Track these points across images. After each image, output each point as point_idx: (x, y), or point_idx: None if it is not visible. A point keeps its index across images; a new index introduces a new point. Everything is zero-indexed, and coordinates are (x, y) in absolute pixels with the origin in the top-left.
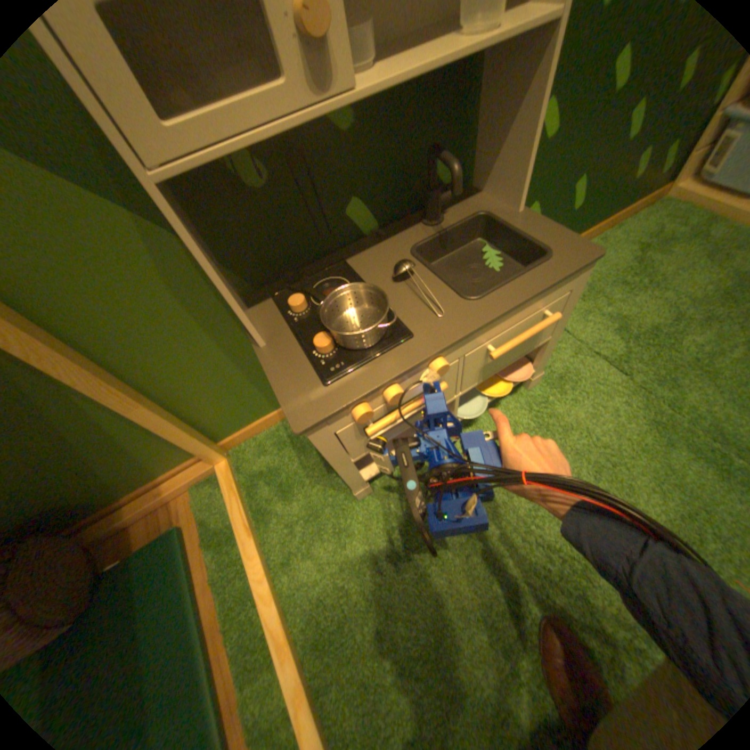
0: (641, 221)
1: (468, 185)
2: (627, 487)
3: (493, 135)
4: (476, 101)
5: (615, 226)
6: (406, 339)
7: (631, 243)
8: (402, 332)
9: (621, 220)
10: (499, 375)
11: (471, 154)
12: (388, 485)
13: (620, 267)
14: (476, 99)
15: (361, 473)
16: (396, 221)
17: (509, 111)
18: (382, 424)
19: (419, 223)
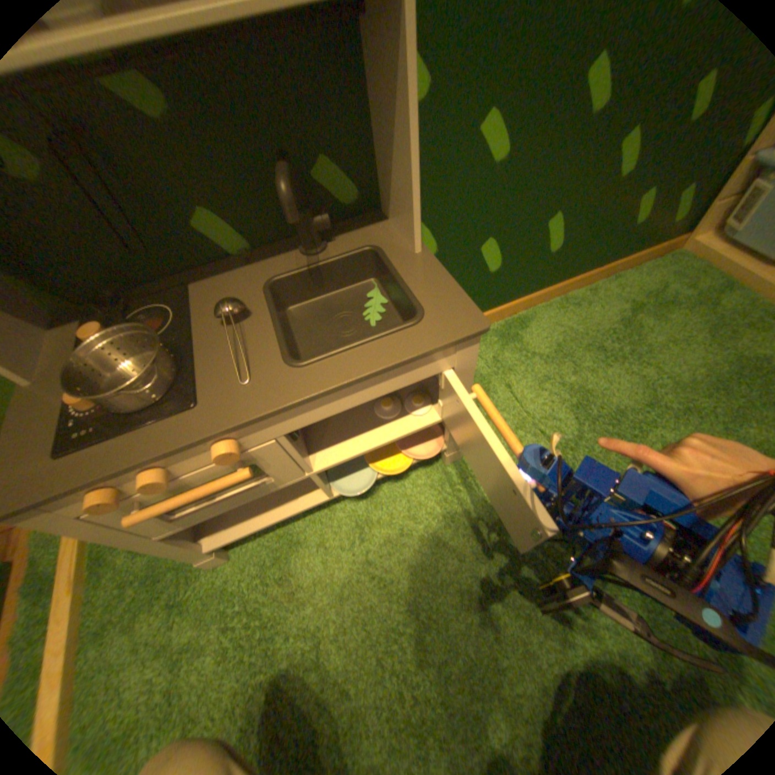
0: (645, 275)
1: (382, 208)
2: (525, 617)
3: (387, 148)
4: (367, 102)
5: (612, 277)
6: (185, 408)
7: (625, 300)
8: (191, 396)
9: (620, 271)
10: (402, 446)
11: (375, 170)
12: (248, 556)
13: (603, 328)
14: (370, 98)
15: (190, 547)
16: (276, 243)
17: (393, 118)
18: (148, 514)
19: (297, 249)
